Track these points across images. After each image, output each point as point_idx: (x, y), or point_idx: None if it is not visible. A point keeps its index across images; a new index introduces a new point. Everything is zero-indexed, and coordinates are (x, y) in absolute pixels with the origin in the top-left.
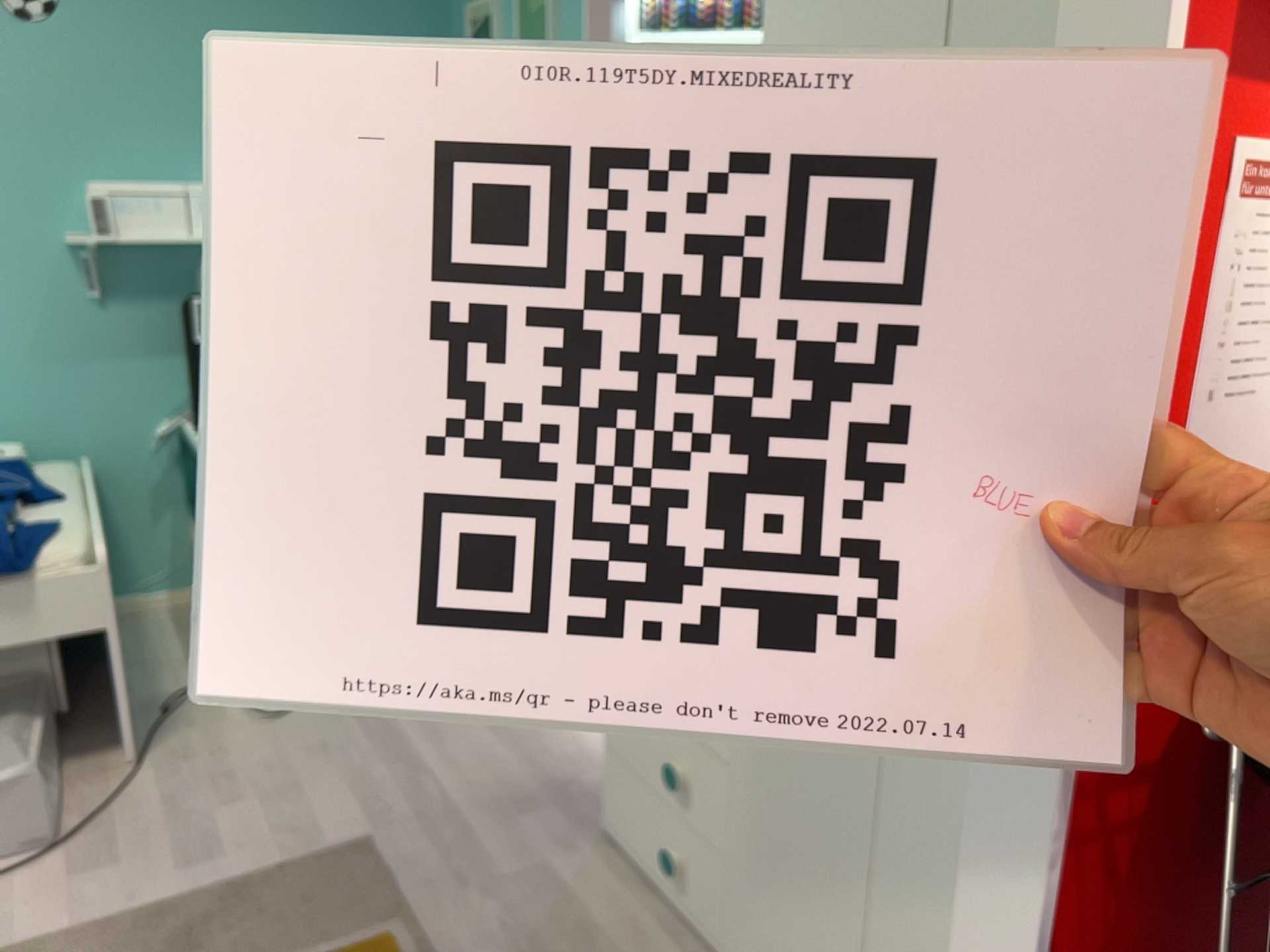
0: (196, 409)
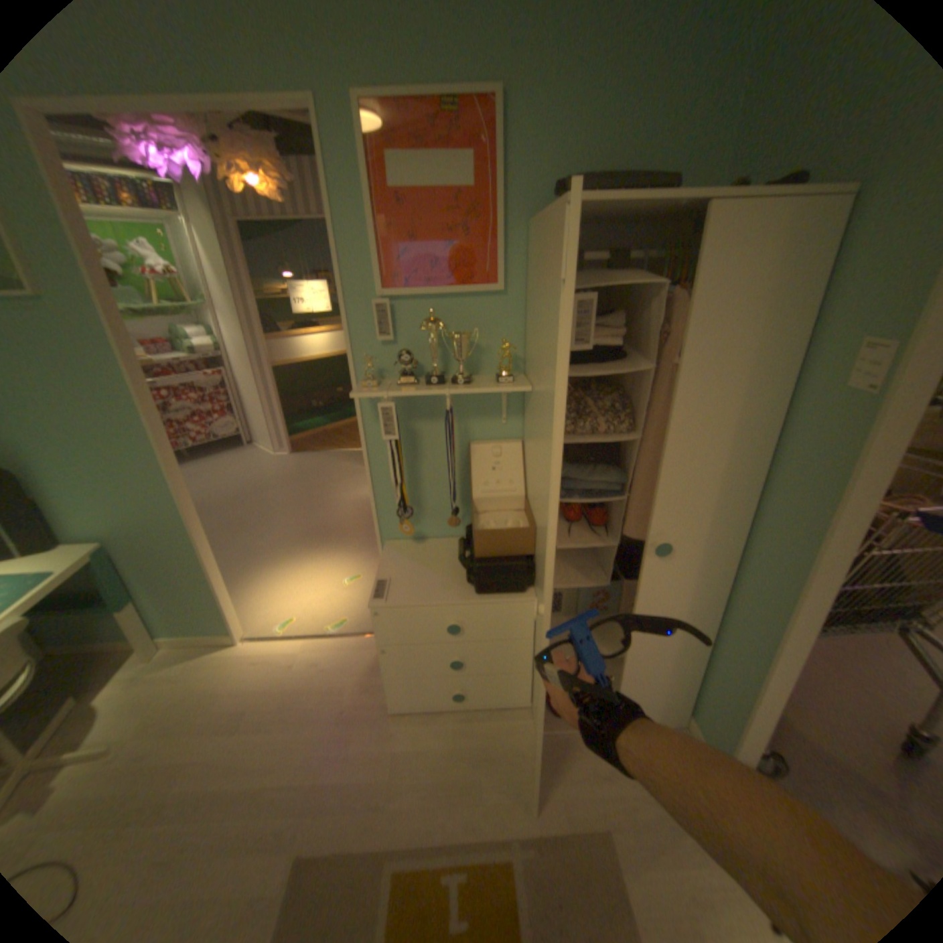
0: None
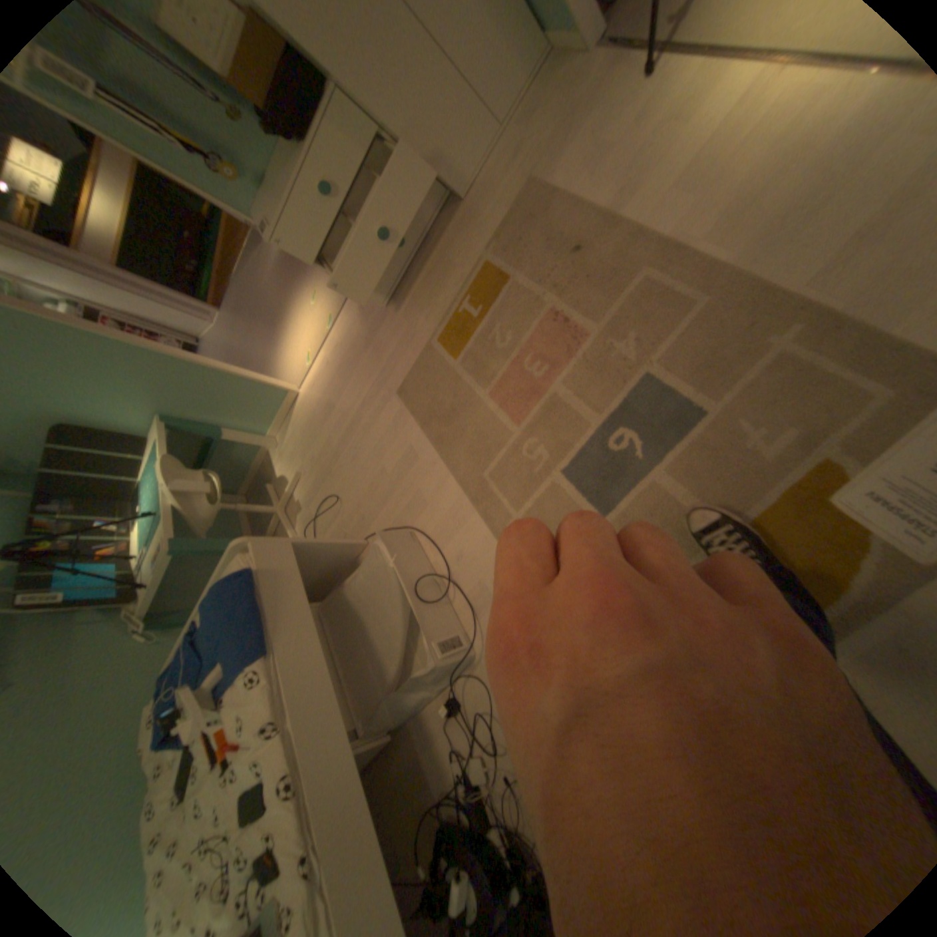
0: (122, 609)
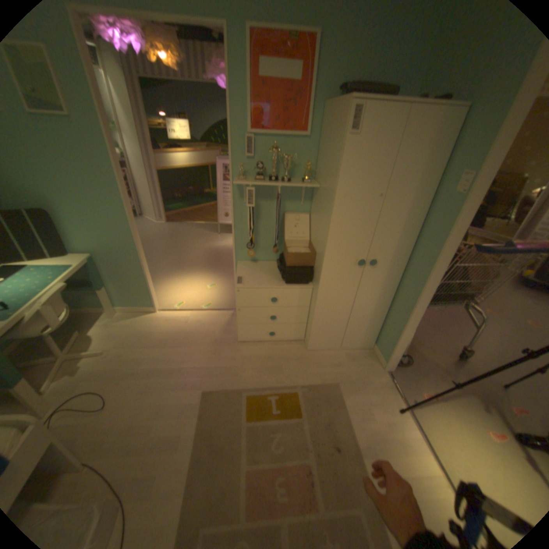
0: None
